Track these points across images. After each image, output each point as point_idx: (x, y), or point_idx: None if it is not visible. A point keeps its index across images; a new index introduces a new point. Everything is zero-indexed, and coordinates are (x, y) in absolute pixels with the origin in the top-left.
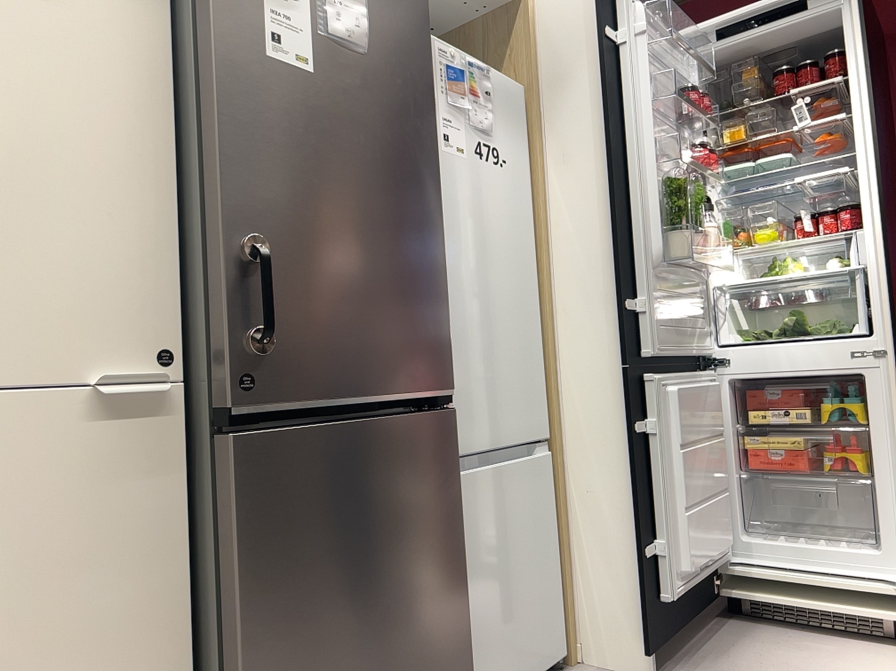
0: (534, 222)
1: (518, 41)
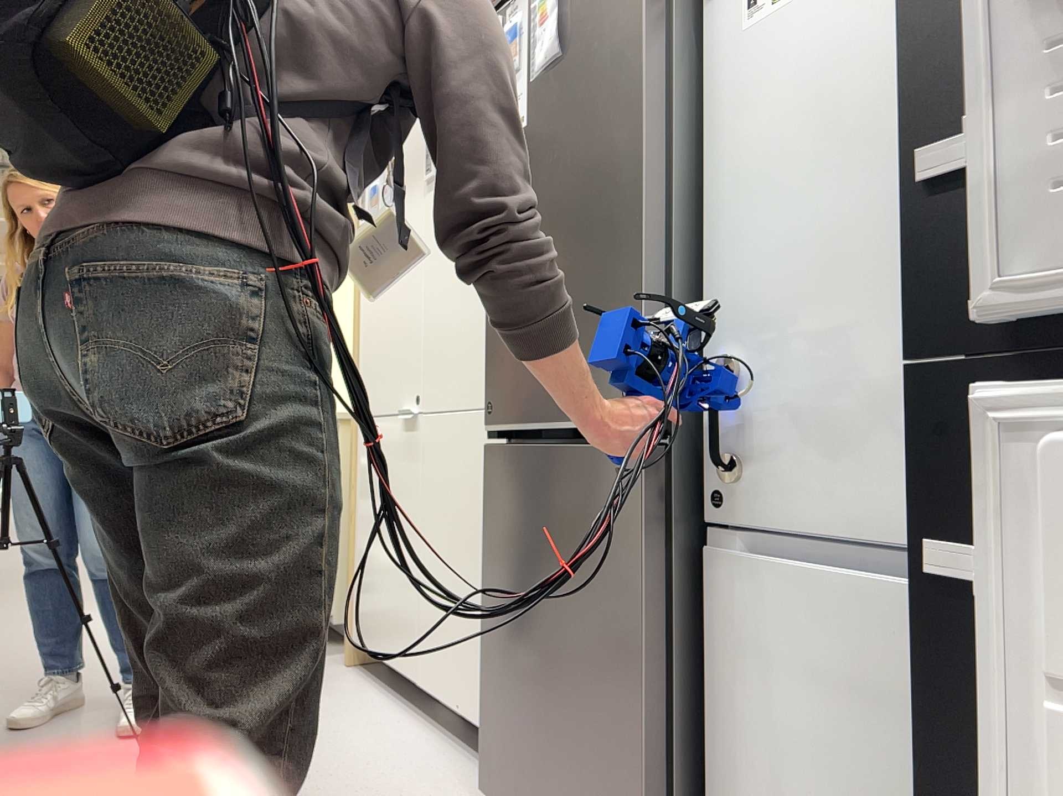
0: None
1: None
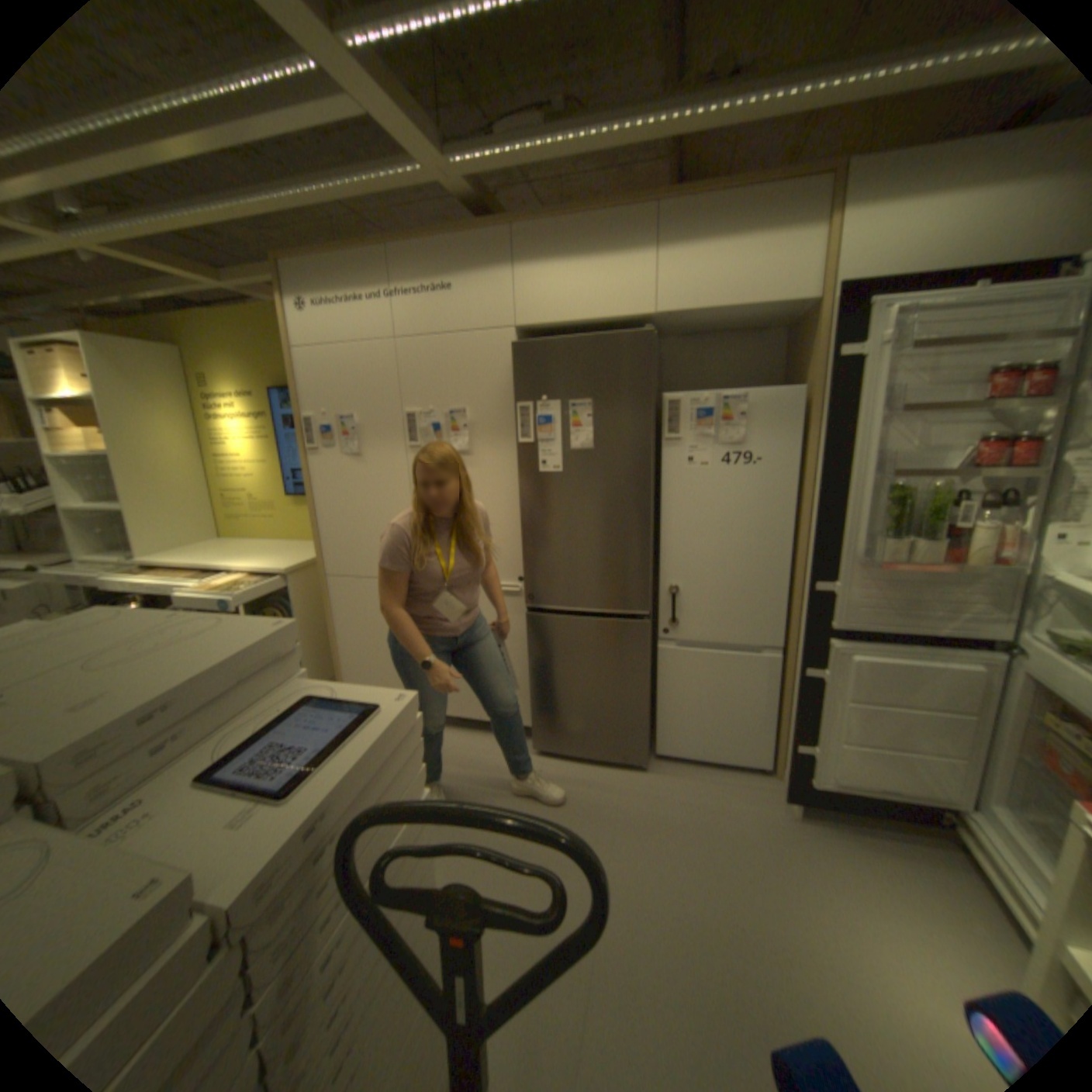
0: (802, 496)
1: (816, 340)
